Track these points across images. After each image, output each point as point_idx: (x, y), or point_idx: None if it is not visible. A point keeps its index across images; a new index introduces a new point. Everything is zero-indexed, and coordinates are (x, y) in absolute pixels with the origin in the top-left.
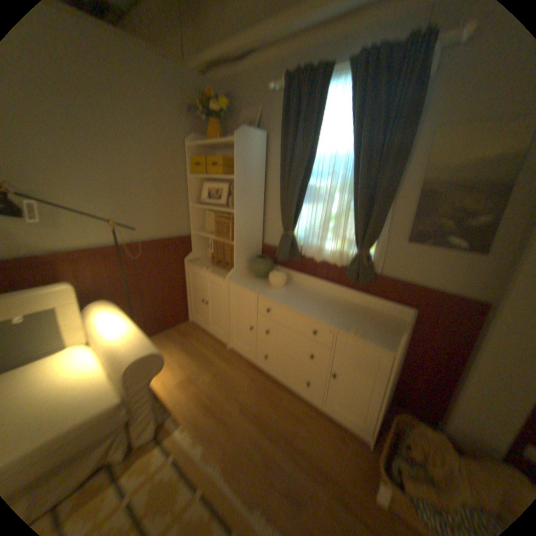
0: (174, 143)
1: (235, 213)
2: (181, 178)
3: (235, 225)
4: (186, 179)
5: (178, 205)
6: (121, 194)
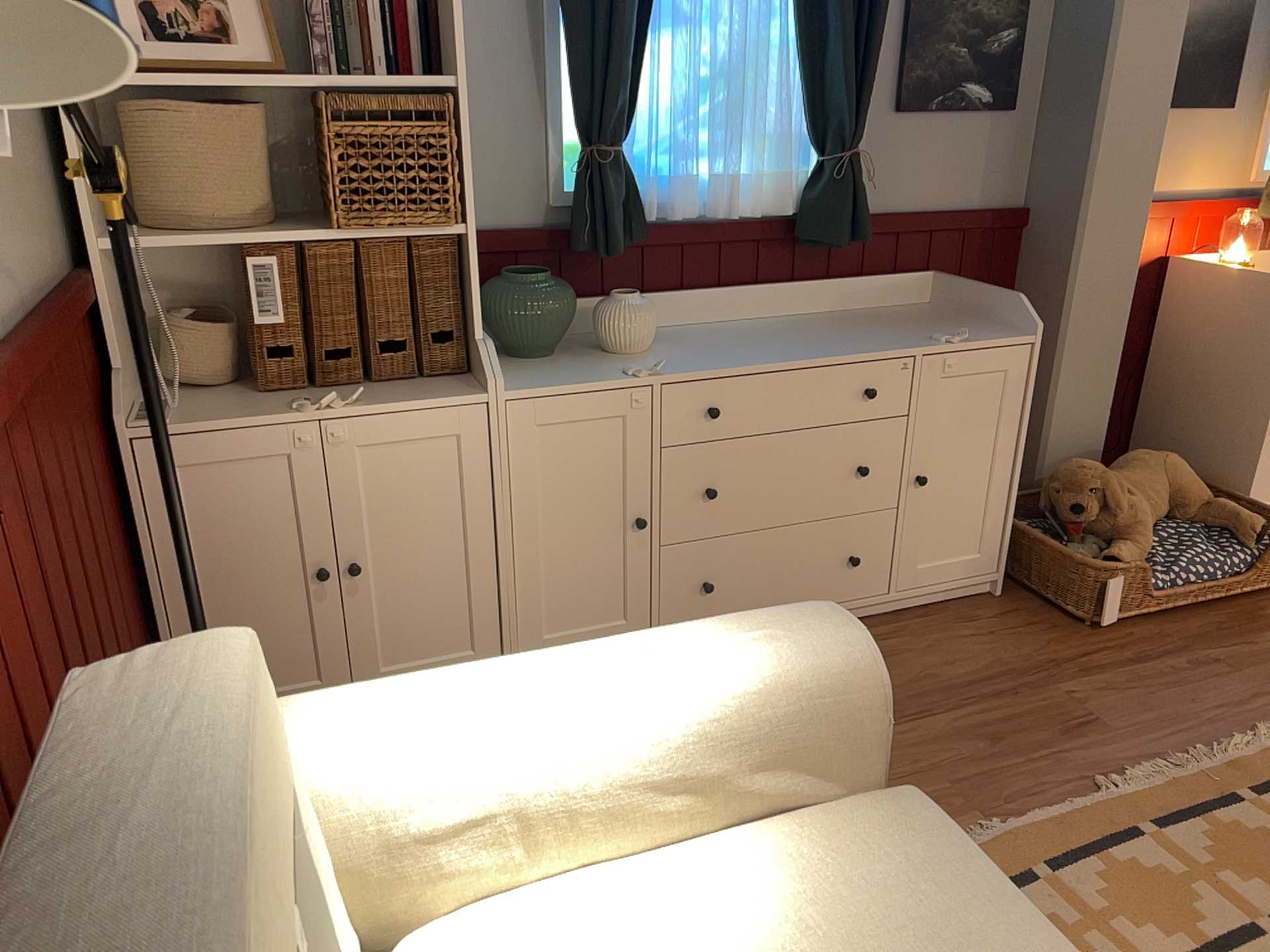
0: None
1: (462, 84)
2: None
3: (465, 139)
4: None
5: None
6: None
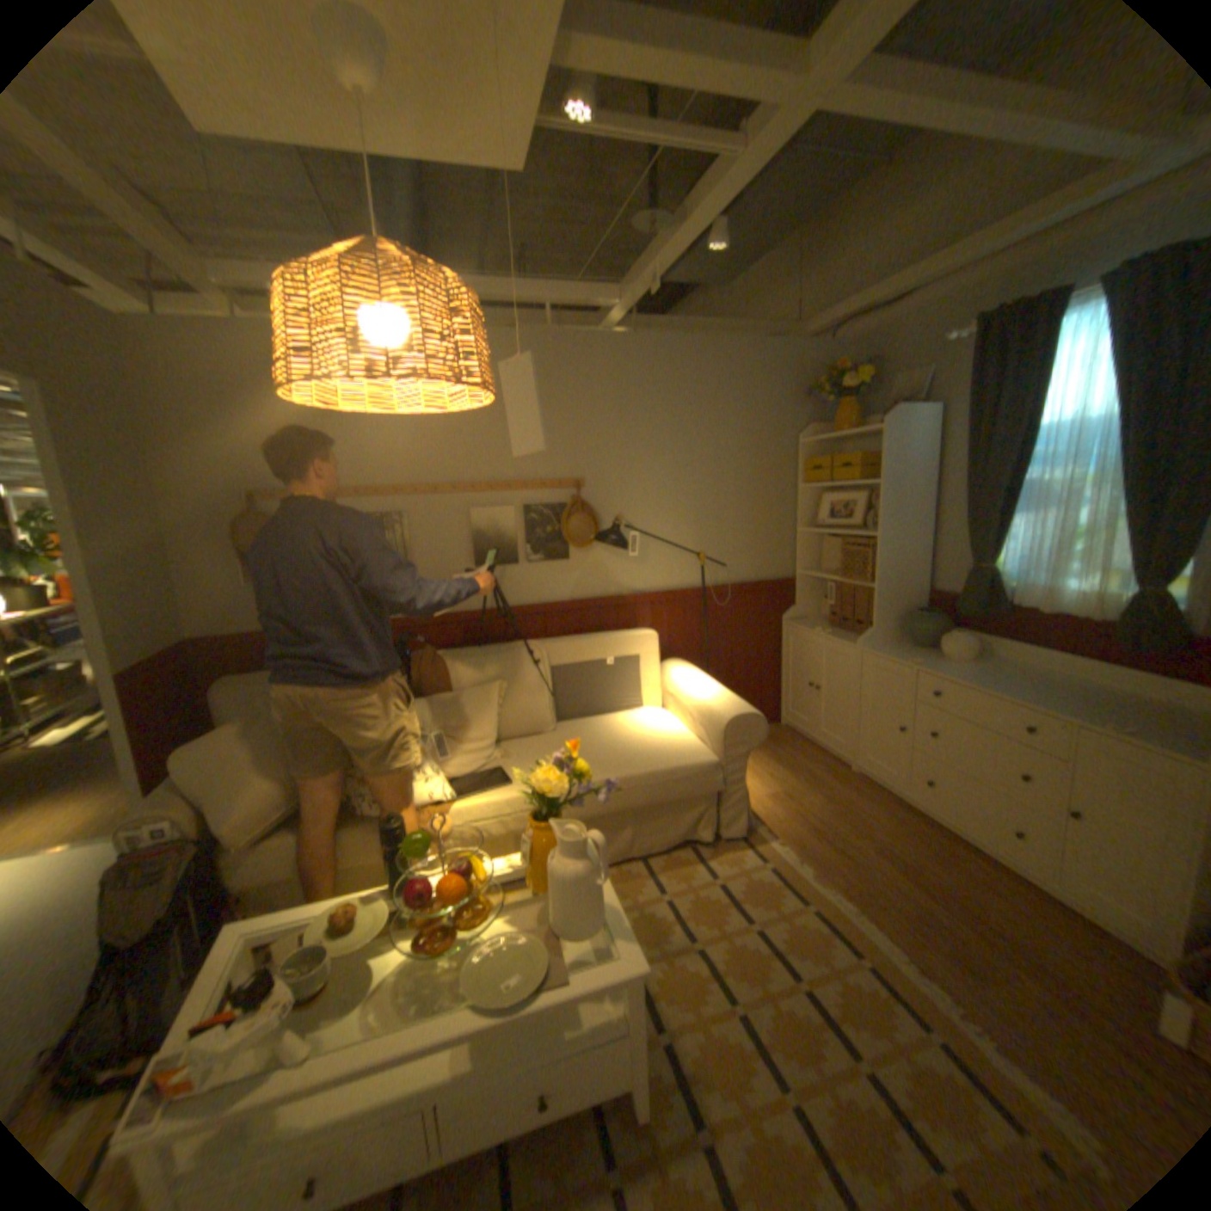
0: (782, 442)
1: (879, 535)
2: (788, 490)
3: (877, 554)
4: (794, 490)
5: (780, 530)
6: (710, 519)
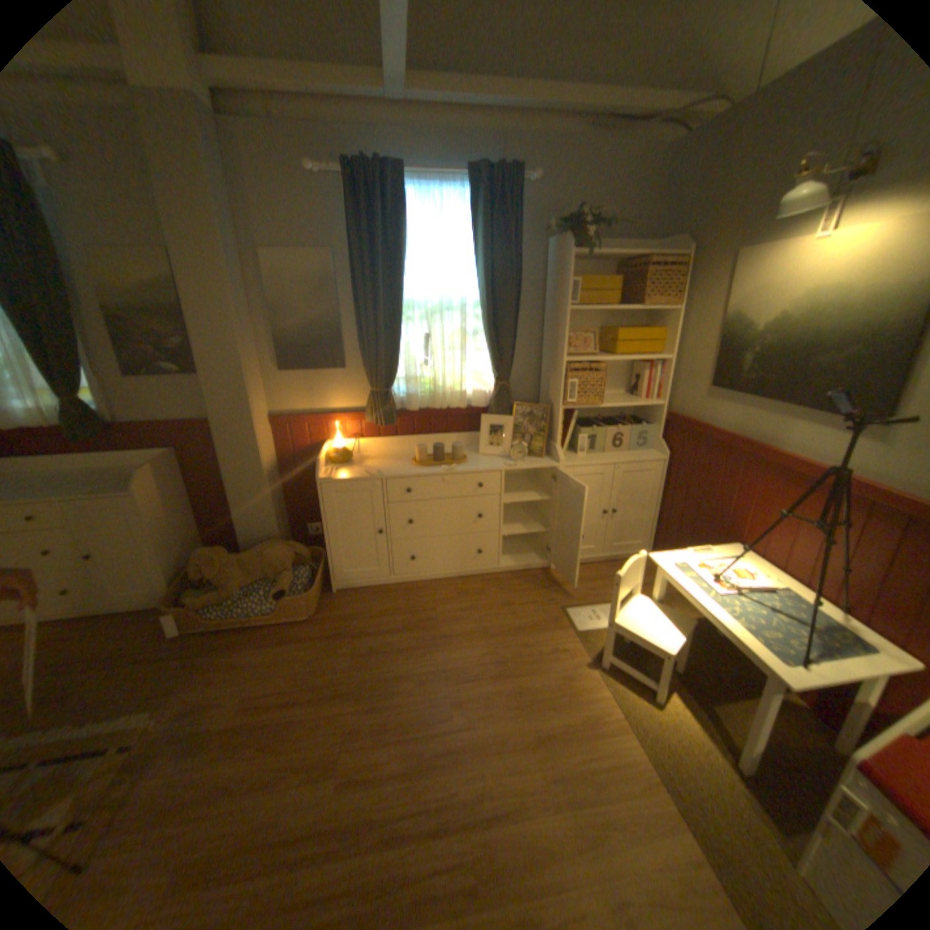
0: None
1: None
2: None
3: None
4: None
5: None
6: None
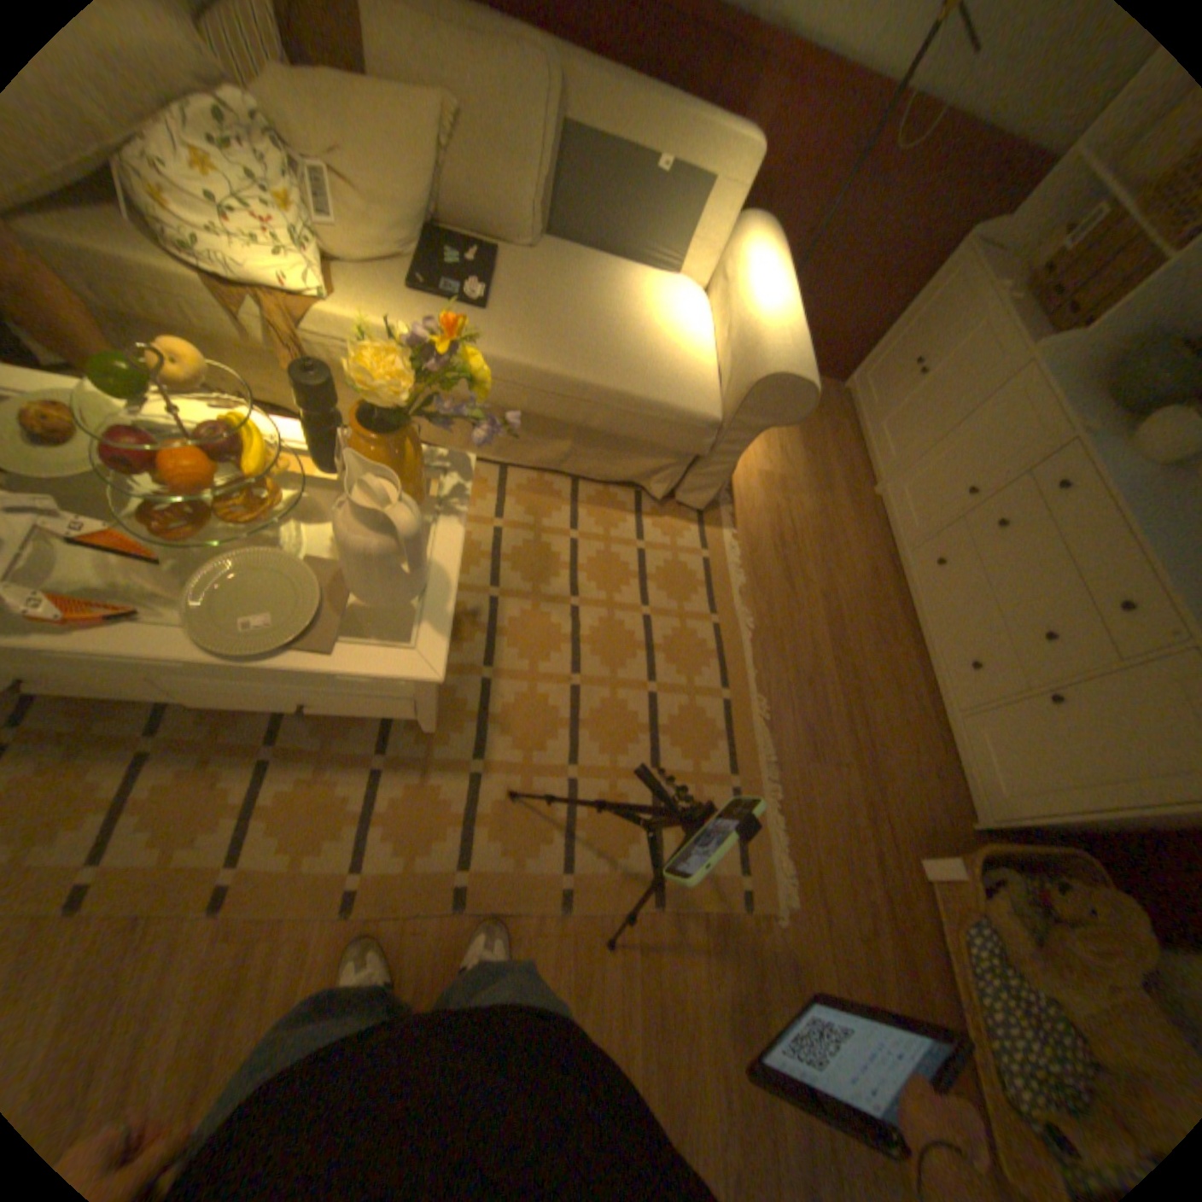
0: None
1: None
2: None
3: None
4: None
5: None
6: None
